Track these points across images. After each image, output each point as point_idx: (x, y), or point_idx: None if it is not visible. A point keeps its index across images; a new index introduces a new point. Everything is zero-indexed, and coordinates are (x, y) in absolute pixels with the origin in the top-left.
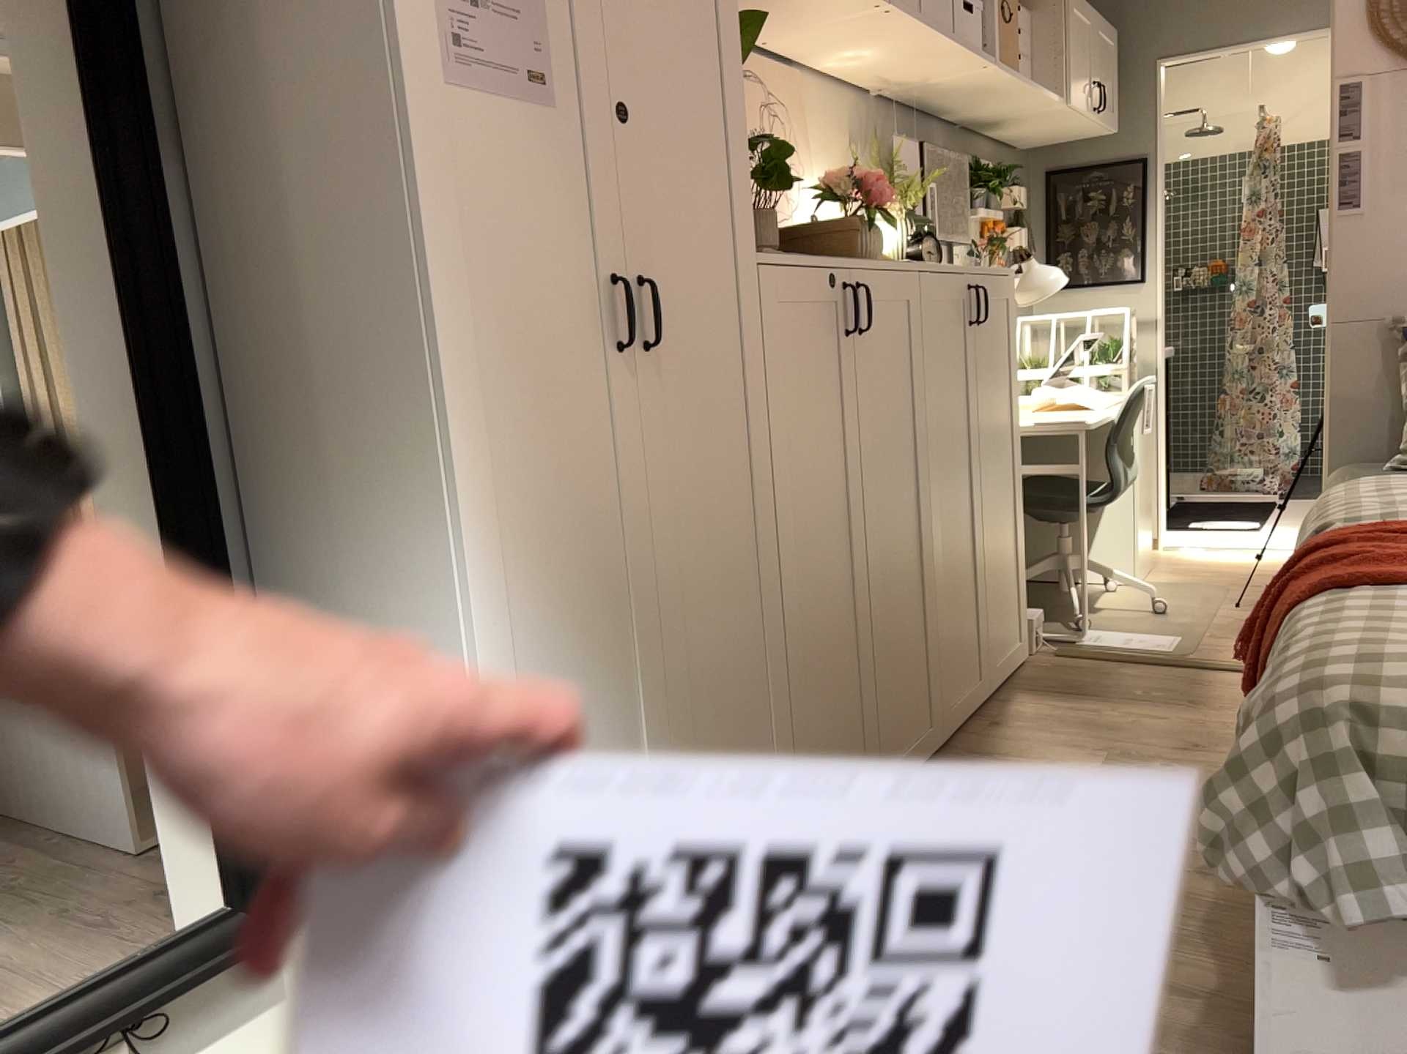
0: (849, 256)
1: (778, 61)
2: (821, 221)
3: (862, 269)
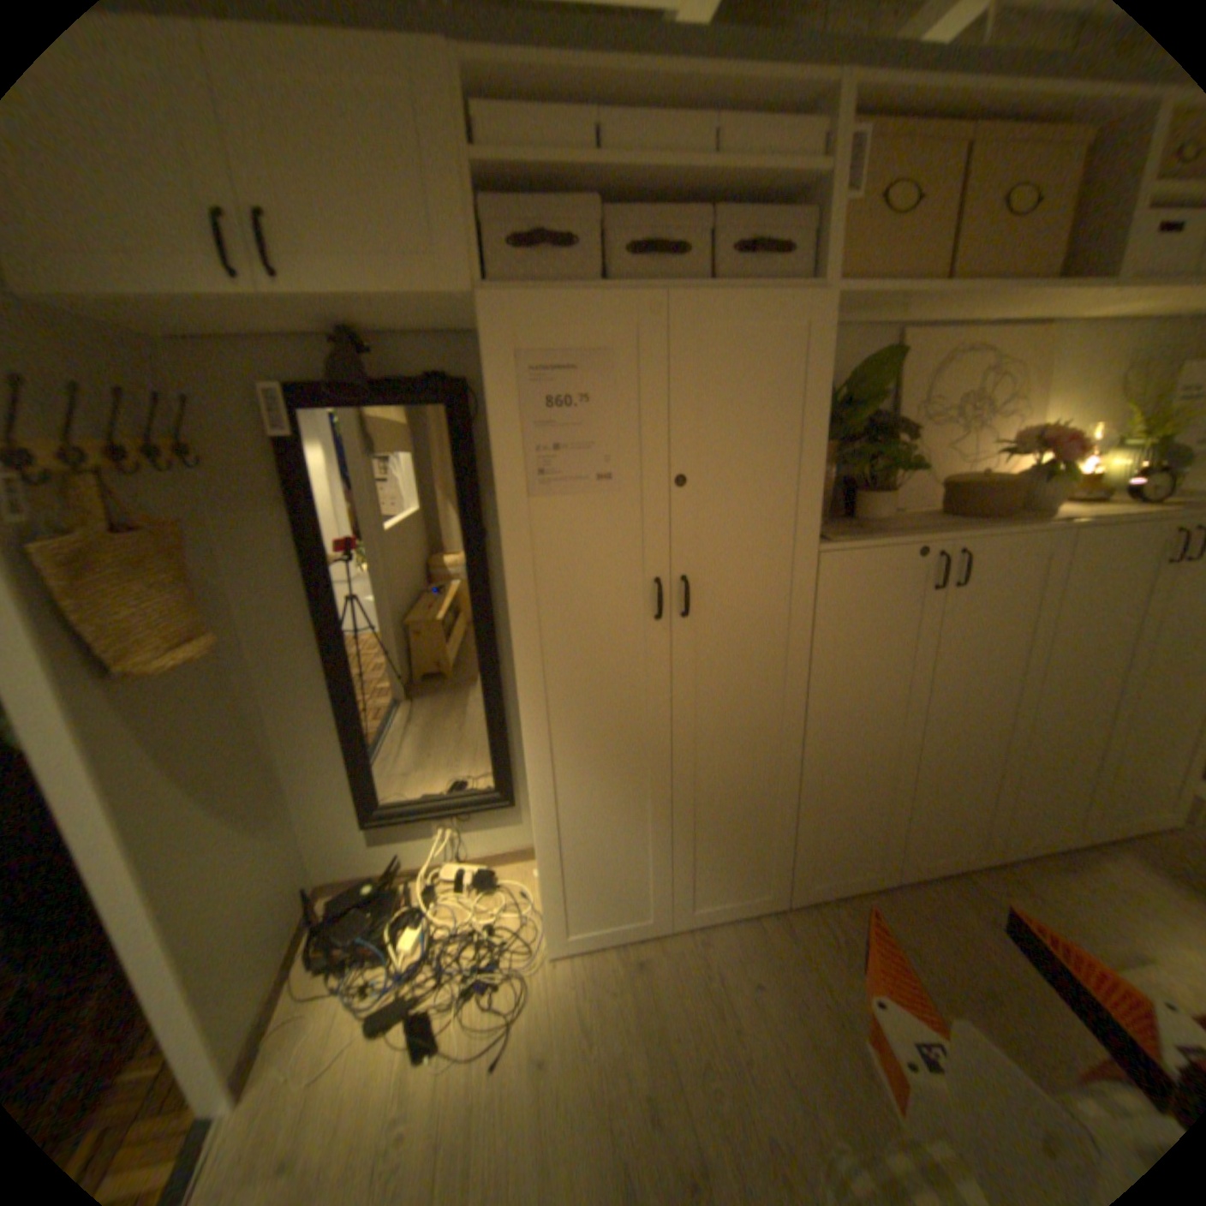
0: (1003, 514)
1: (1034, 325)
2: (1004, 476)
3: (981, 540)
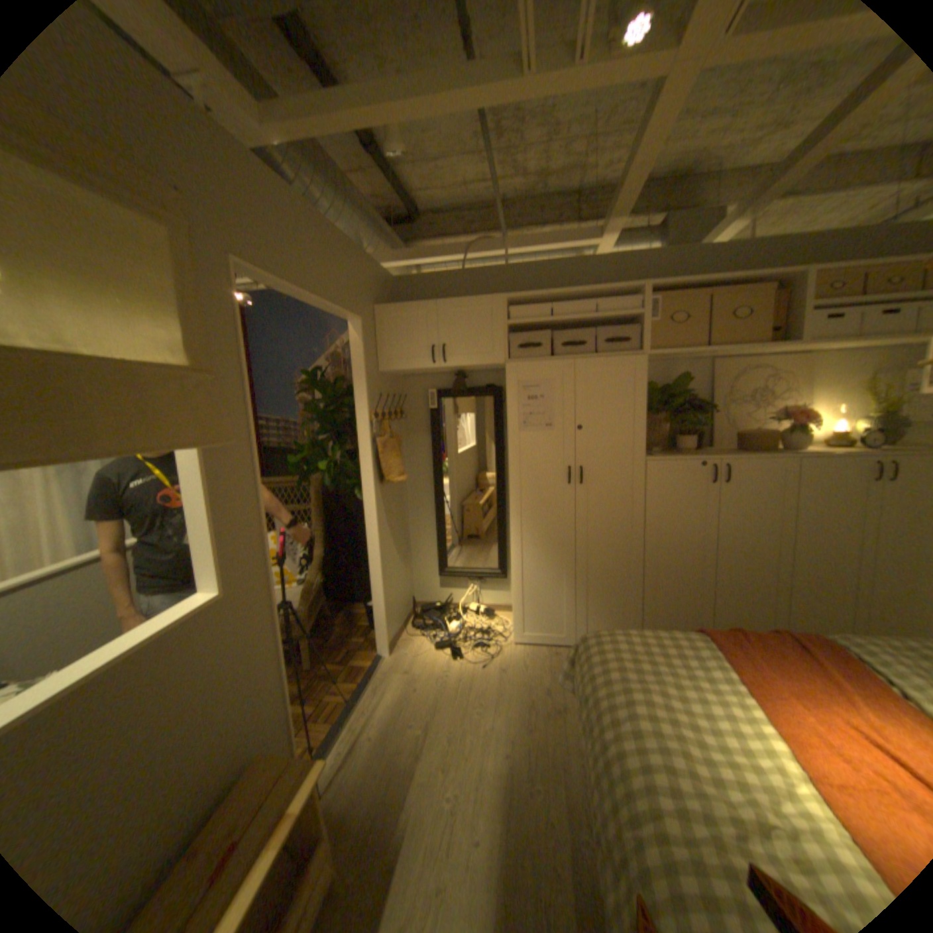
0: (762, 450)
1: (797, 355)
2: (770, 432)
3: (737, 461)
